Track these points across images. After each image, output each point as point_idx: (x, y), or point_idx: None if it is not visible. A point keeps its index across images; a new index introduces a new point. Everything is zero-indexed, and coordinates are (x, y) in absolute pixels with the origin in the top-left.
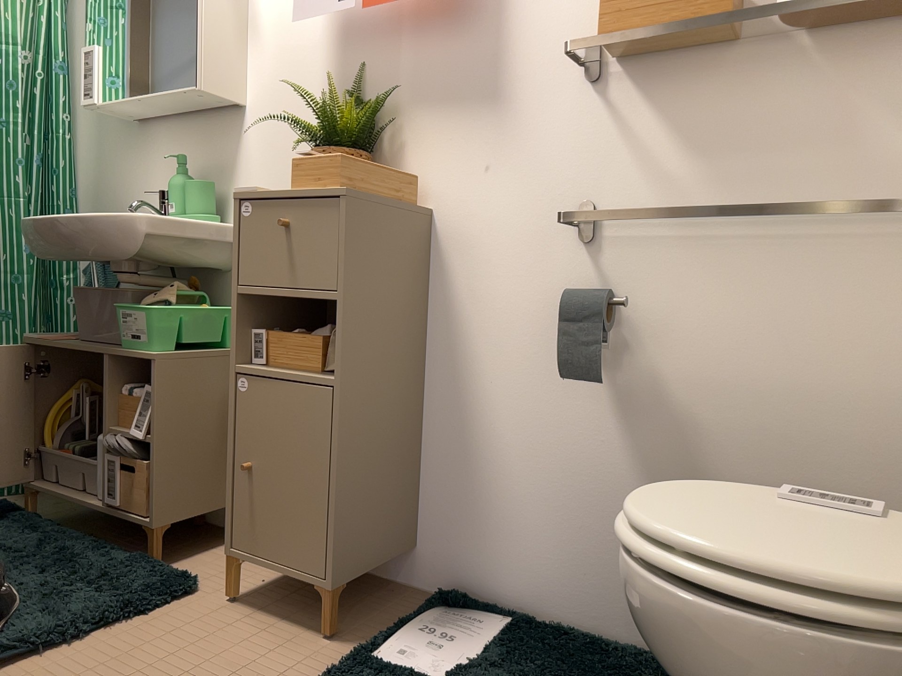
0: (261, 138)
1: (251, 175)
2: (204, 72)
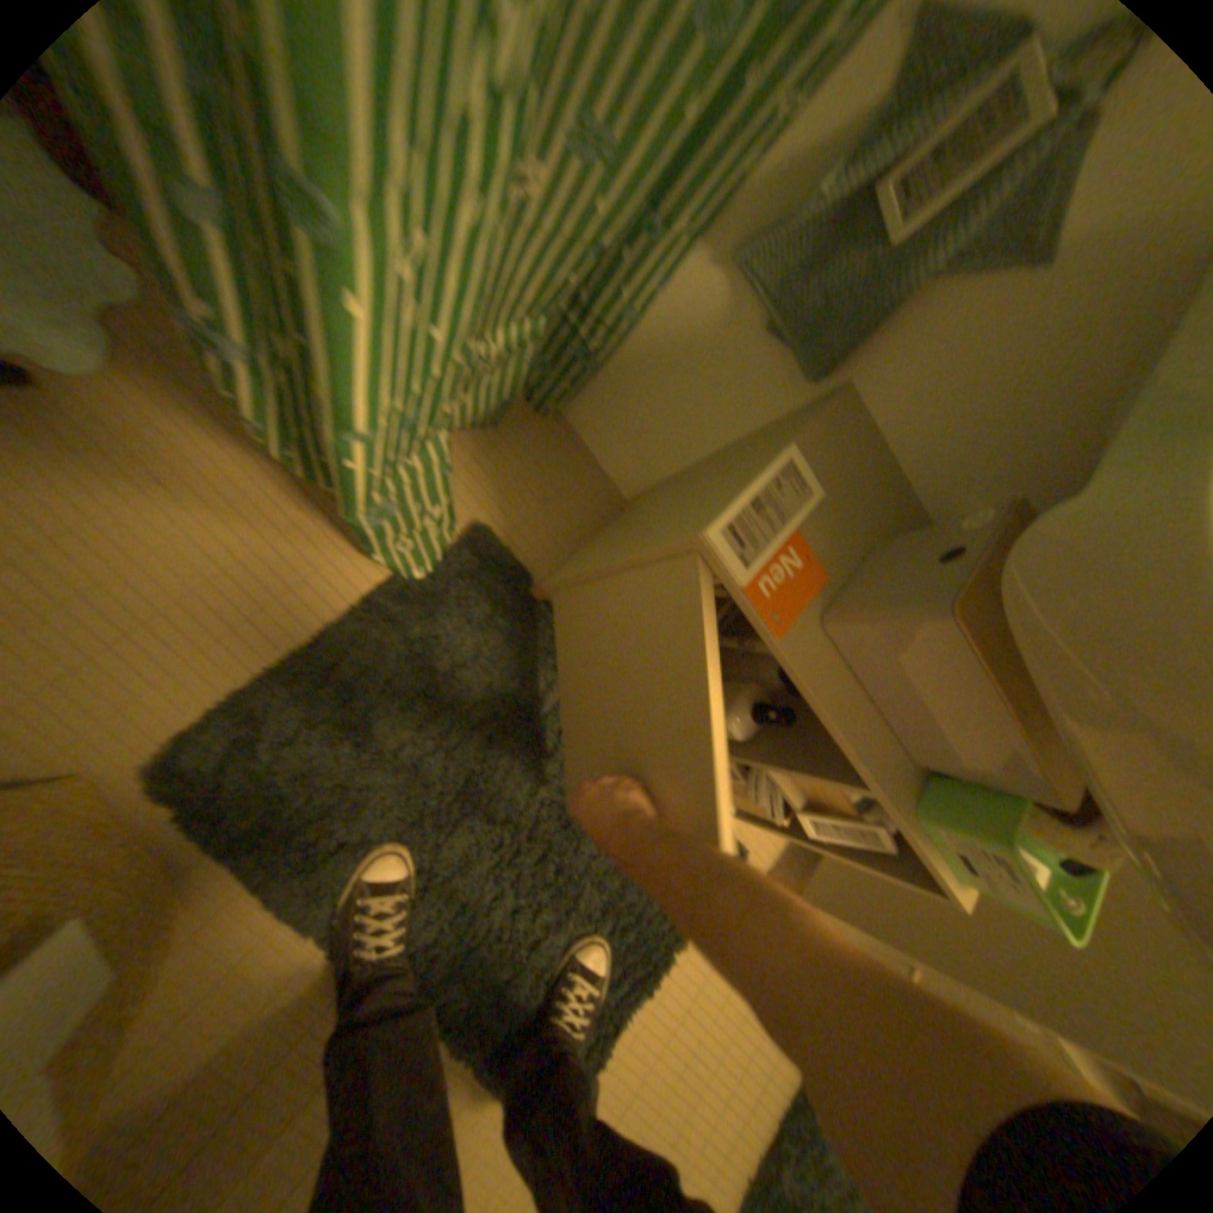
0: None
1: None
2: None
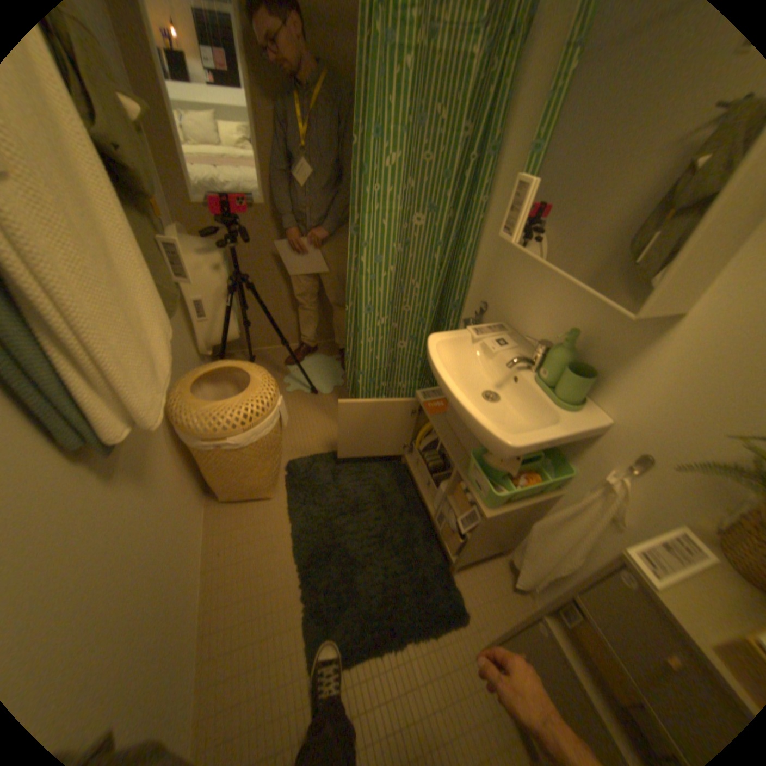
0: (686, 361)
1: (646, 384)
2: (661, 293)
